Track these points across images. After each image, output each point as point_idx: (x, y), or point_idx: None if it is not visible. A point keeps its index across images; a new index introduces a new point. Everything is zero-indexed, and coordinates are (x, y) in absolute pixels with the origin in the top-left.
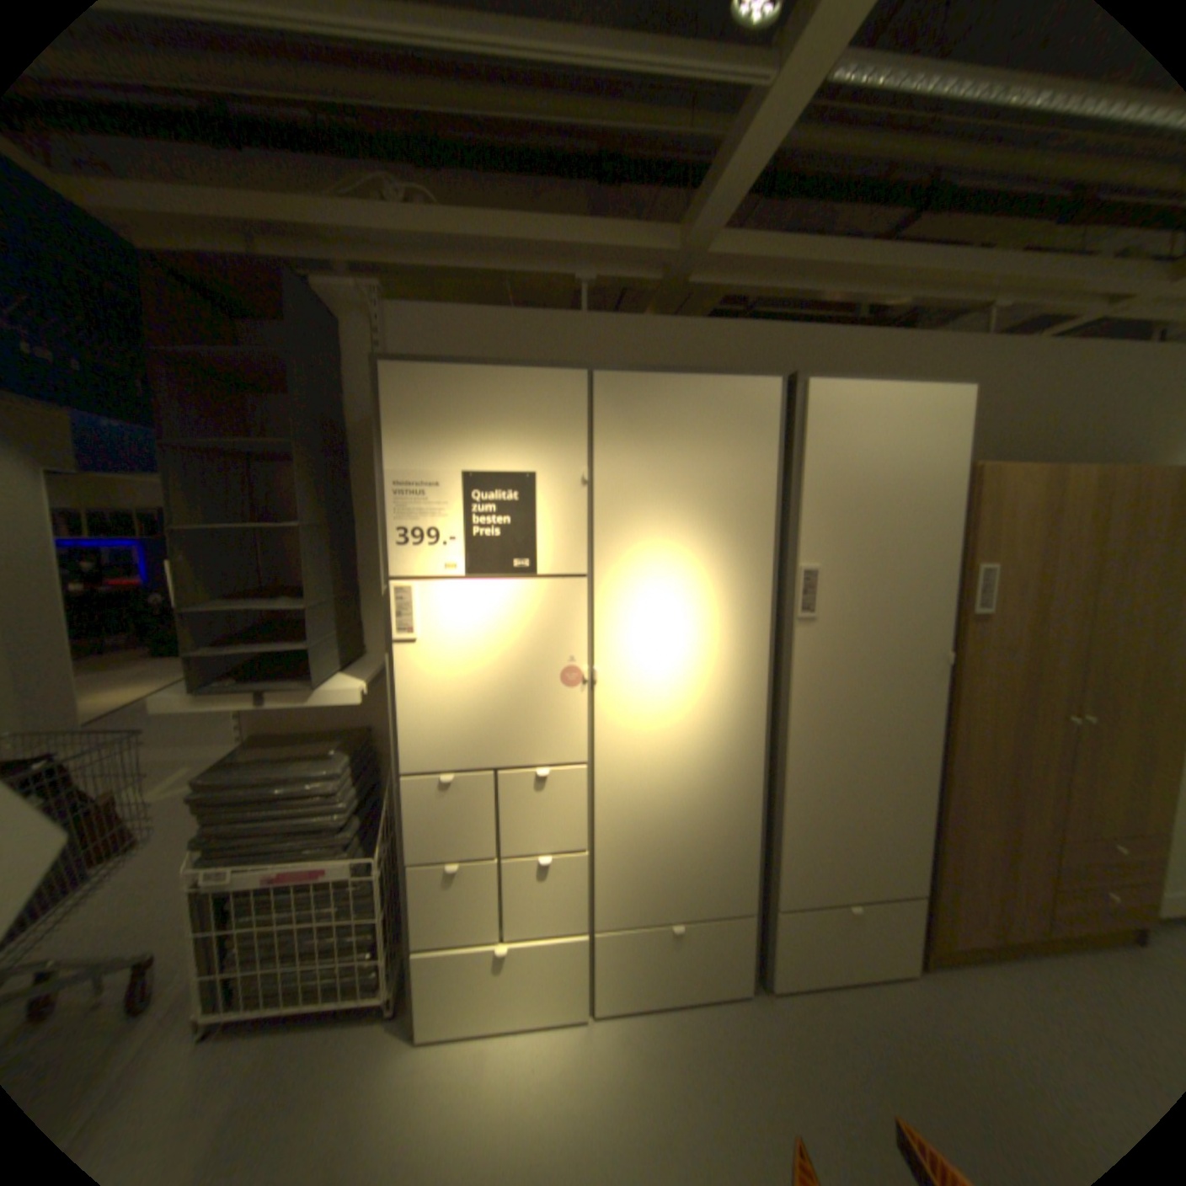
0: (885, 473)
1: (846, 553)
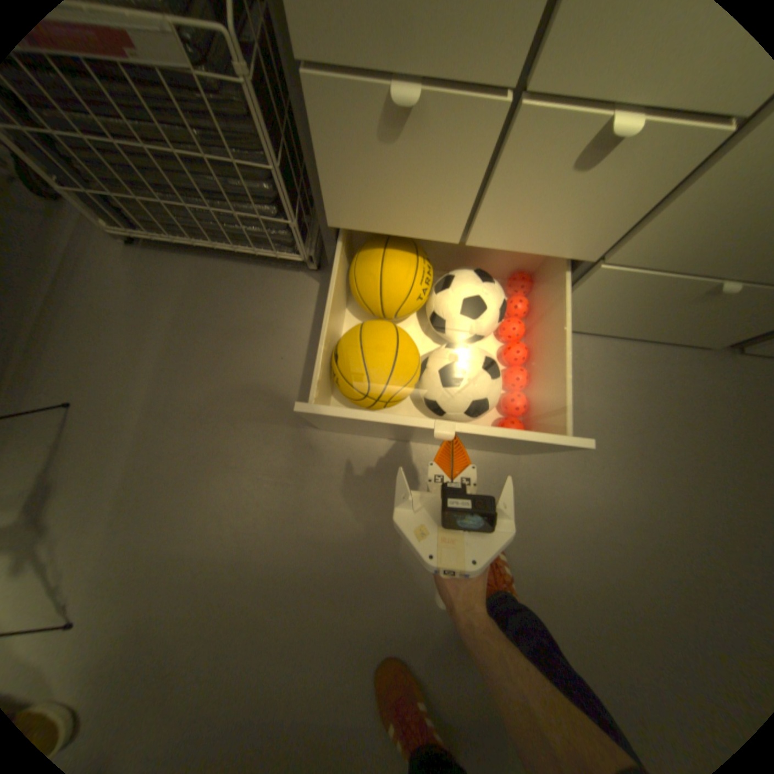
0: None
1: None
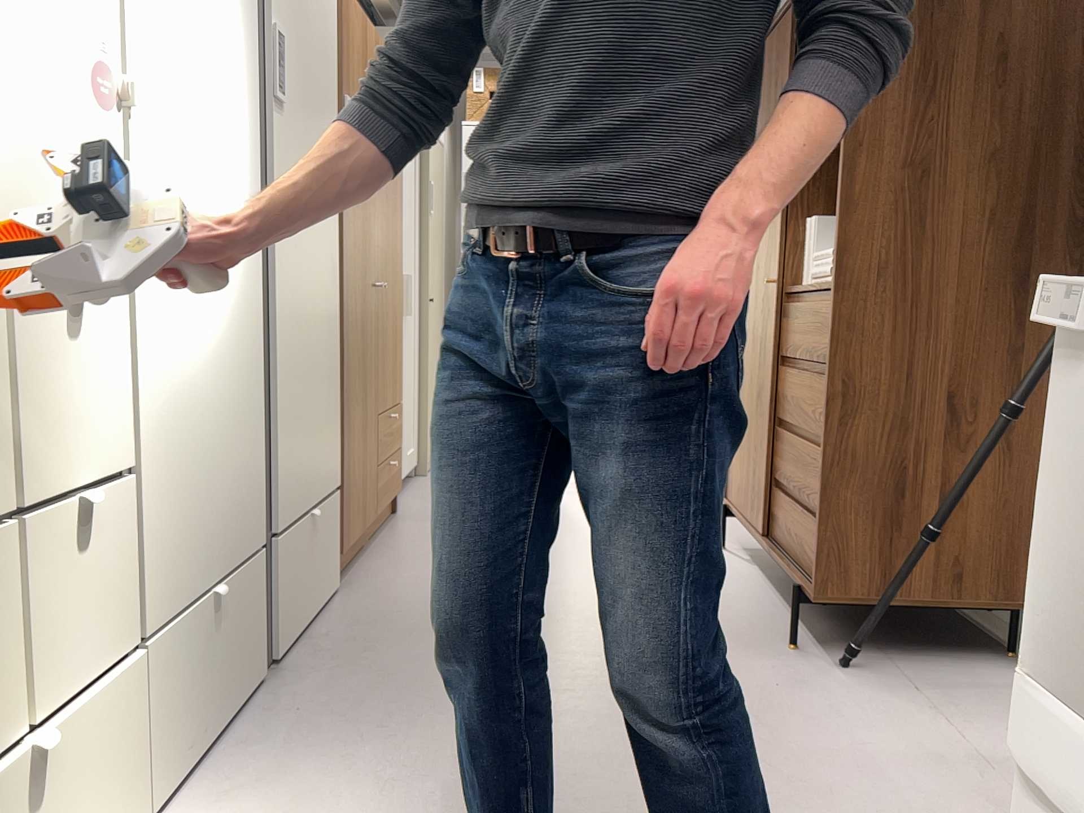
0: None
1: (291, 25)
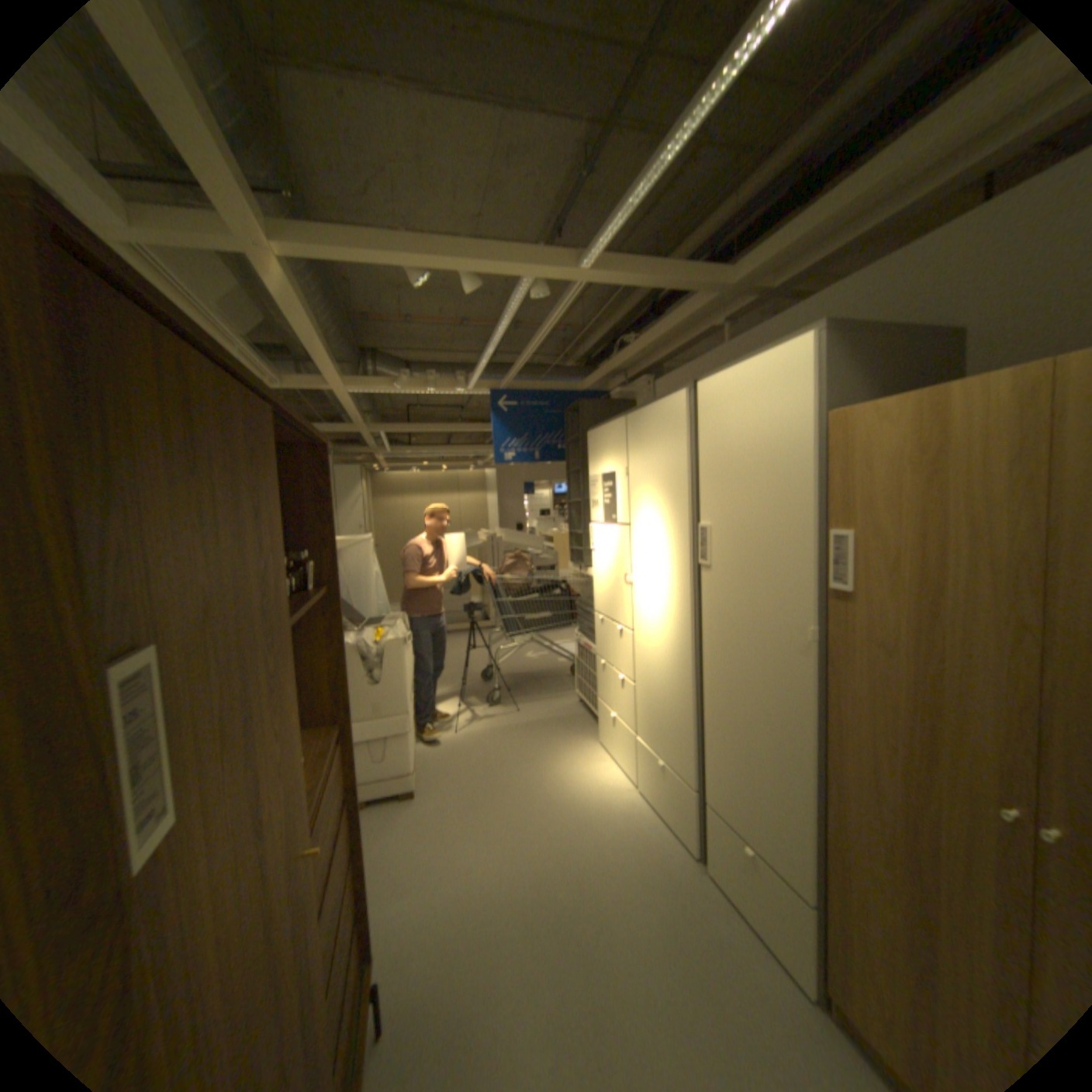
0: (743, 443)
1: (724, 514)
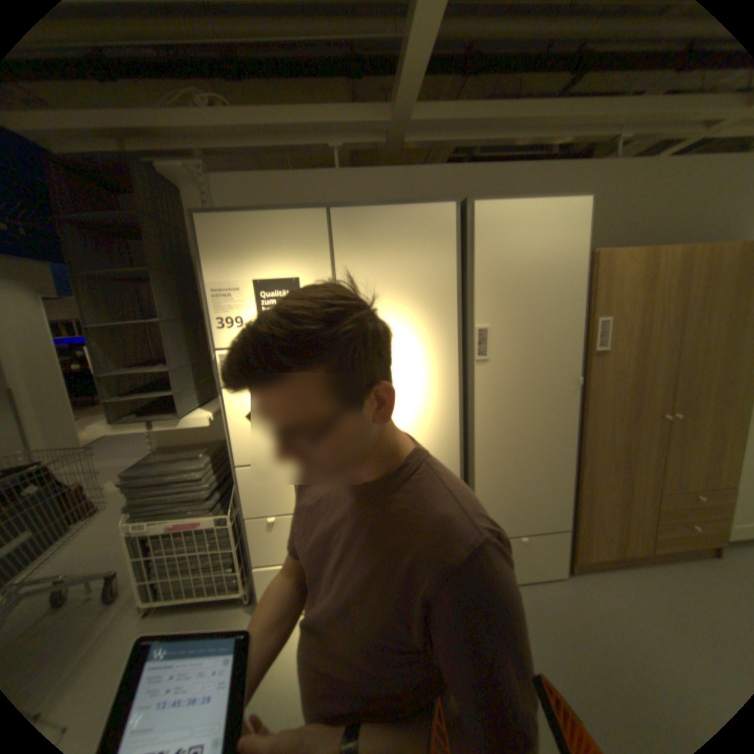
0: (530, 261)
1: (505, 316)
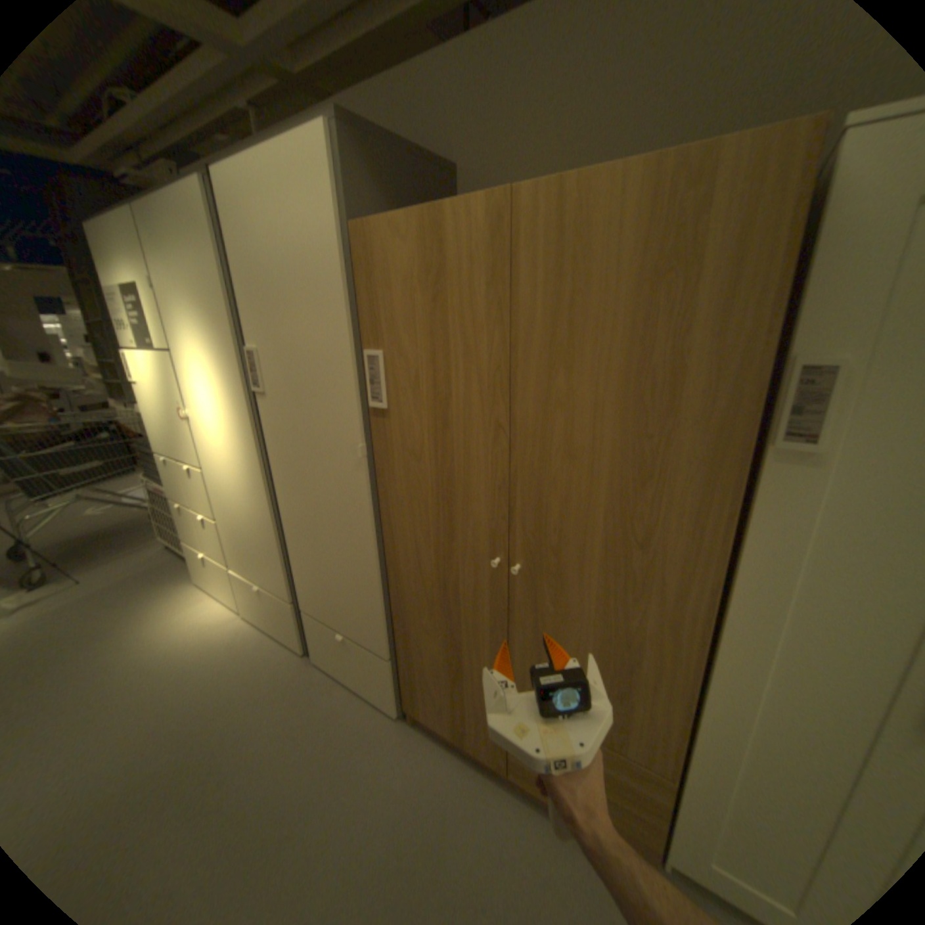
0: (273, 252)
1: (267, 335)
